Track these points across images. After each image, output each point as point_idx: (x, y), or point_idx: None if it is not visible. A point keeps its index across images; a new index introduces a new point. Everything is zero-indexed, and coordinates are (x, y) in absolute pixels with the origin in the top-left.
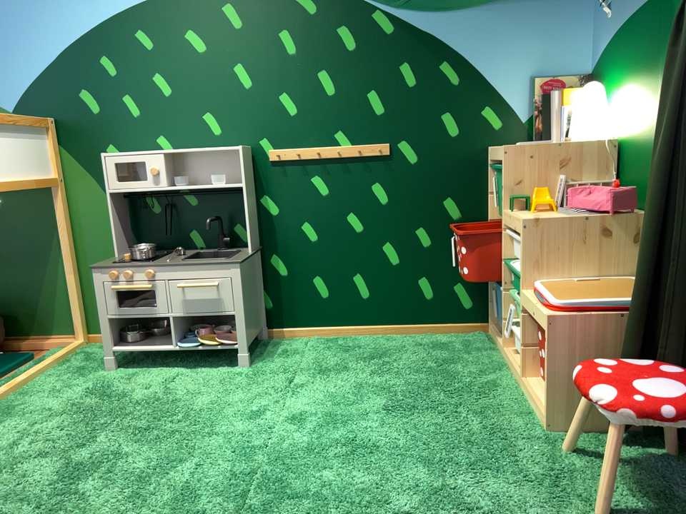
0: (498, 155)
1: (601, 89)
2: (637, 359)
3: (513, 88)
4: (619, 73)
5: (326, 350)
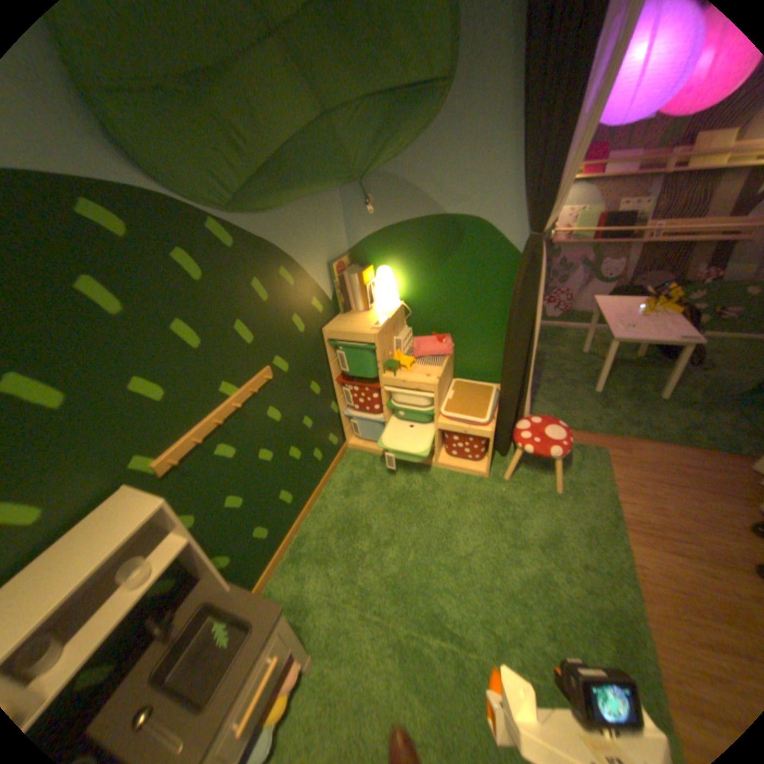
0: (356, 339)
1: (373, 267)
2: (518, 423)
3: (322, 275)
4: (395, 259)
5: (310, 565)
